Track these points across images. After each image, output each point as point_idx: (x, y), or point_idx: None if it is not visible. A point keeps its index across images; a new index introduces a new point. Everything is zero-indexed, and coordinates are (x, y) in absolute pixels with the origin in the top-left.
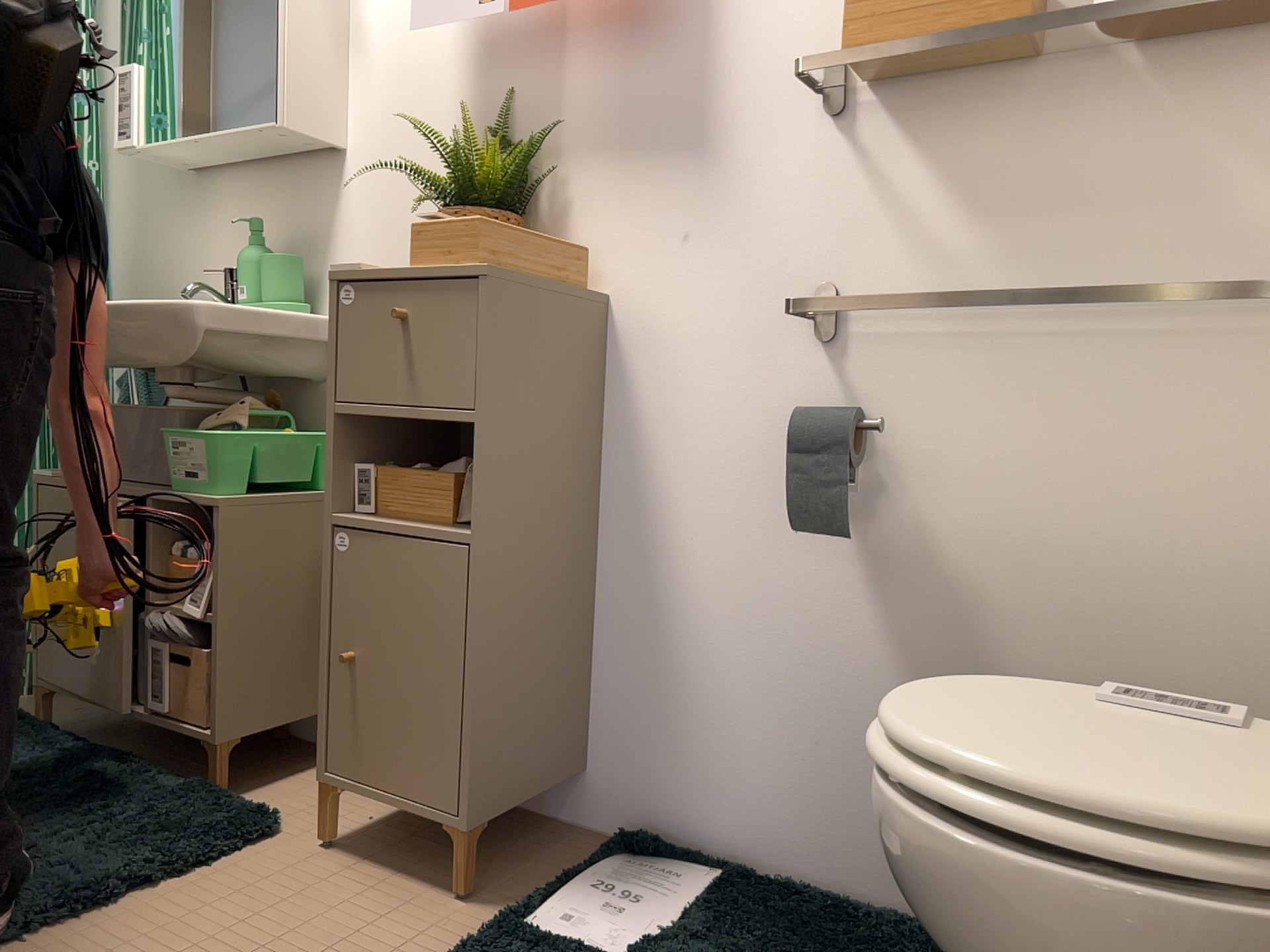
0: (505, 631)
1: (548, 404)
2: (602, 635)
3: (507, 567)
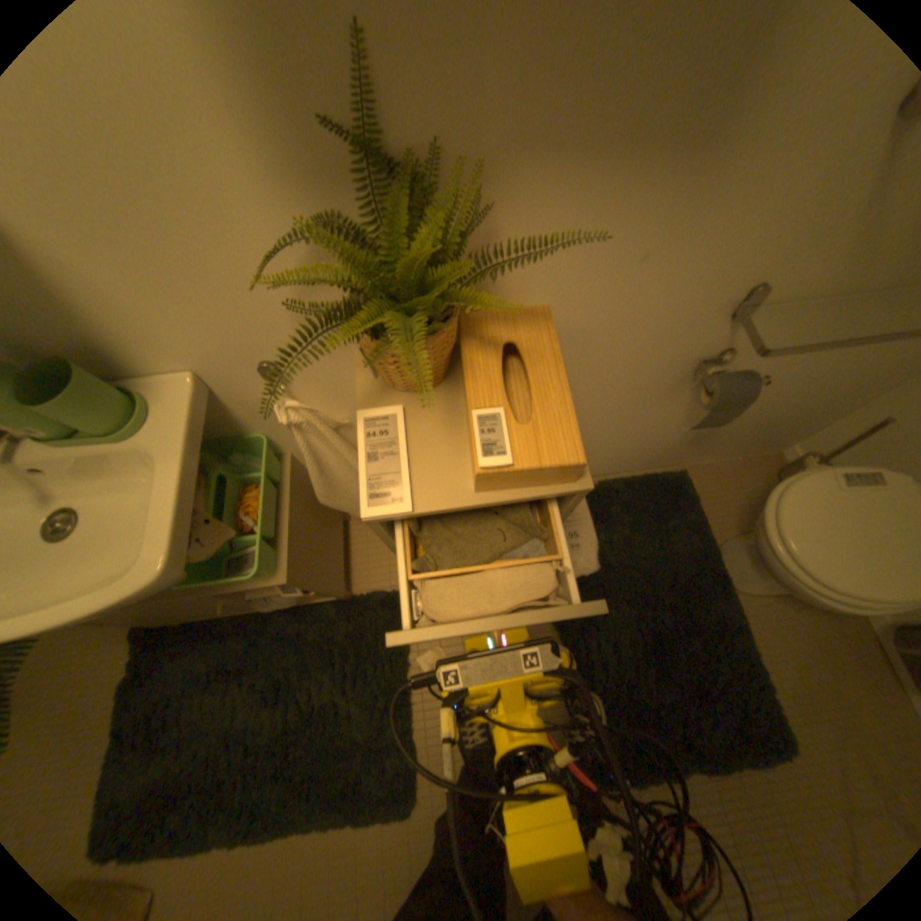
0: None
1: None
2: None
3: None
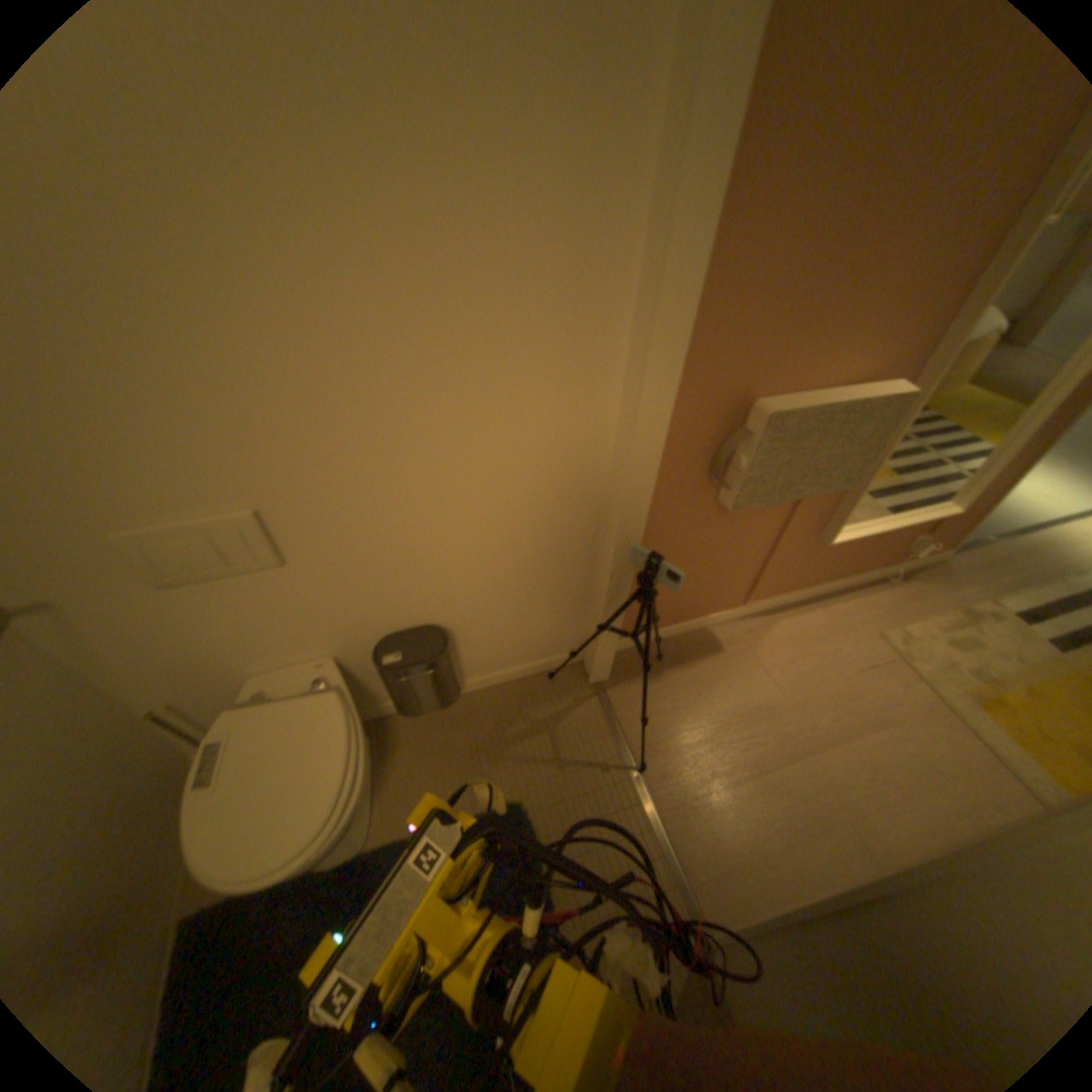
0: None
1: None
2: None
3: None
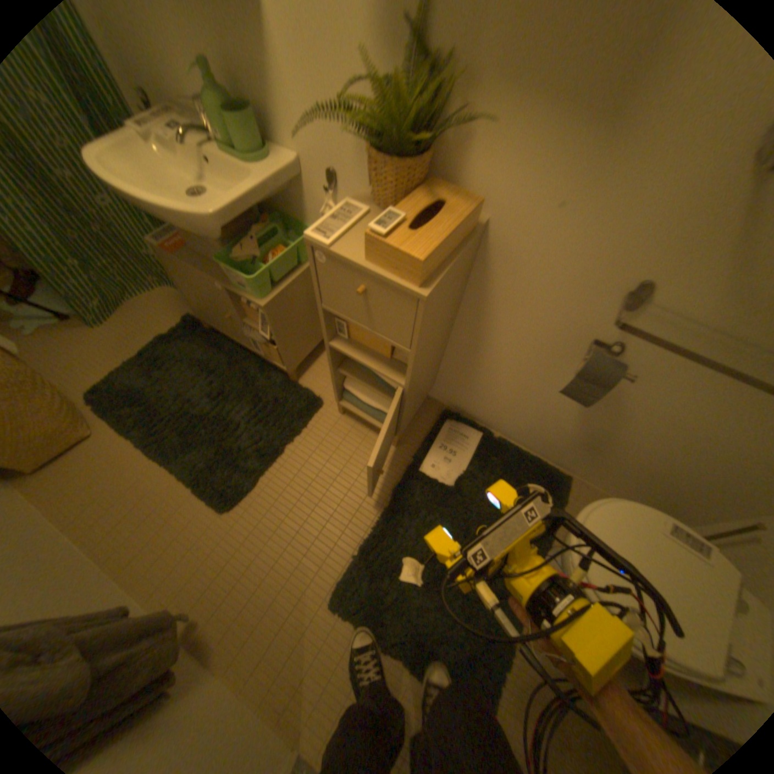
0: (413, 397)
1: (444, 313)
2: (447, 359)
3: (416, 383)
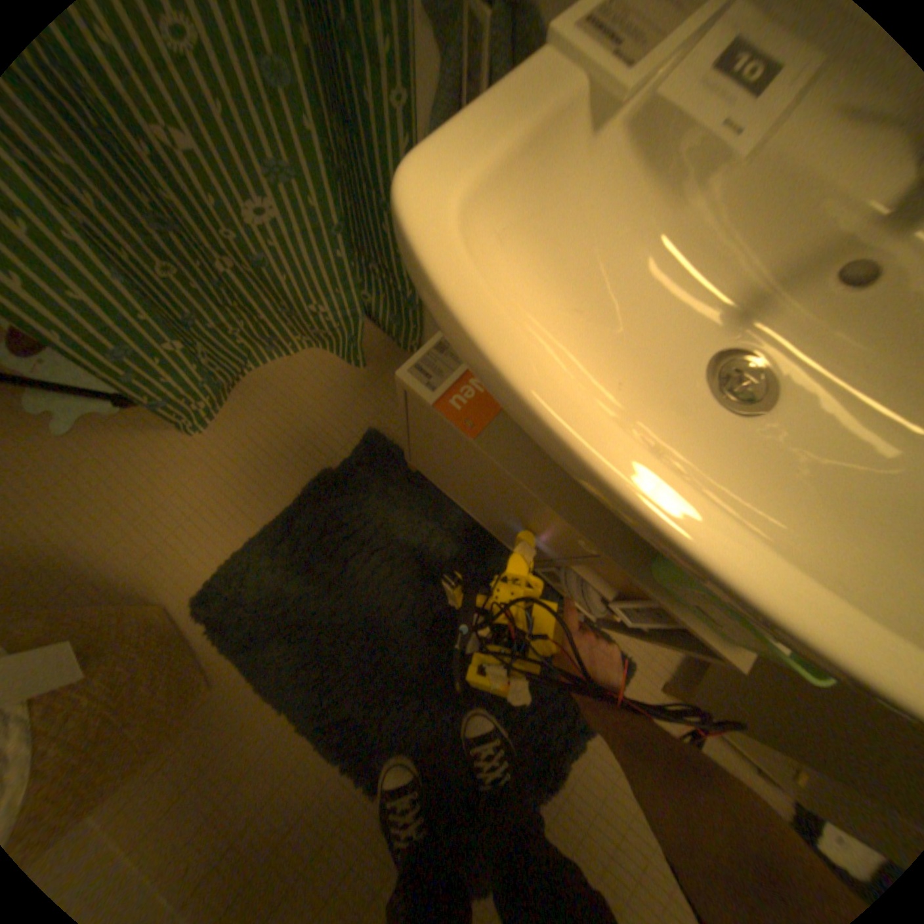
0: None
1: None
2: None
3: None
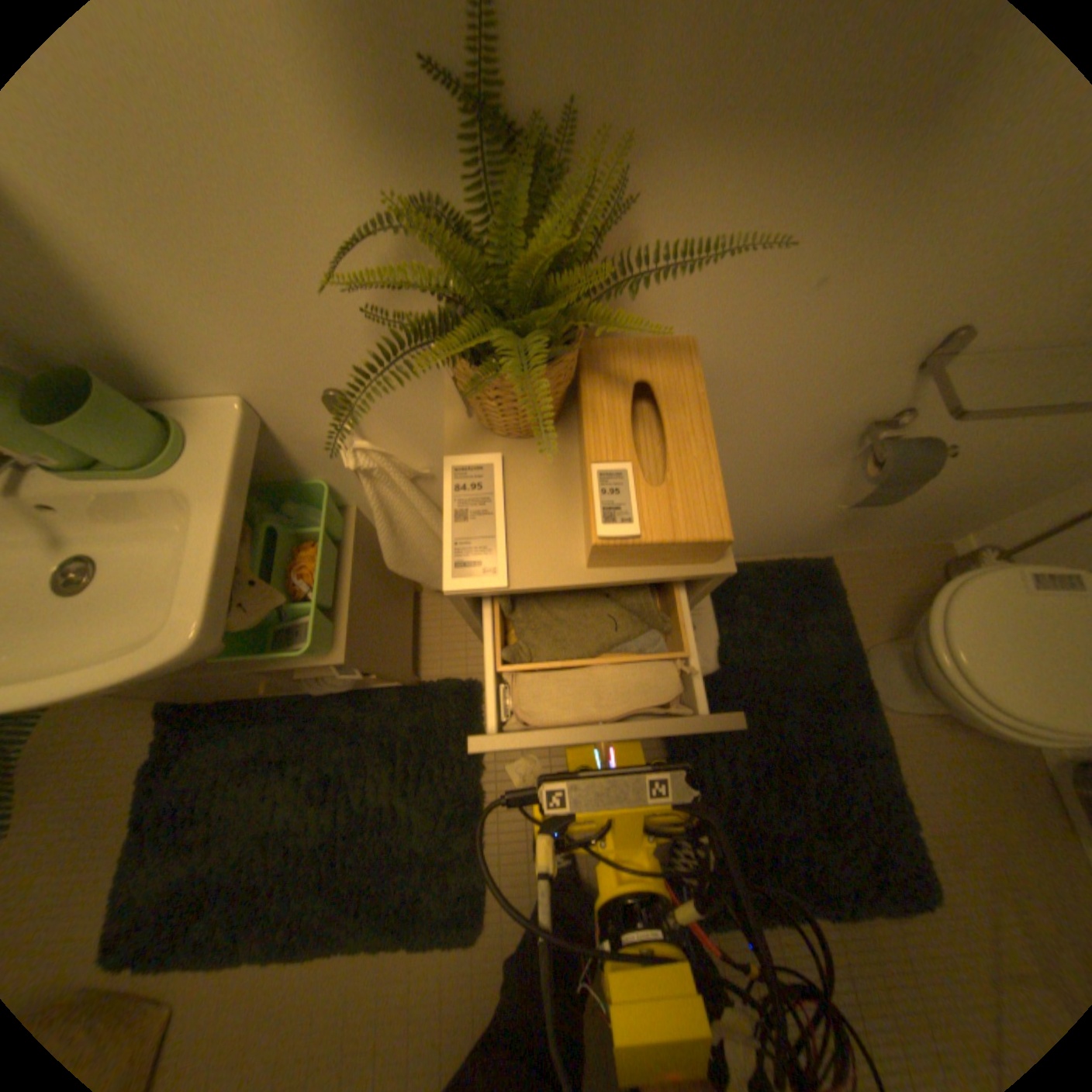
0: None
1: None
2: None
3: None
